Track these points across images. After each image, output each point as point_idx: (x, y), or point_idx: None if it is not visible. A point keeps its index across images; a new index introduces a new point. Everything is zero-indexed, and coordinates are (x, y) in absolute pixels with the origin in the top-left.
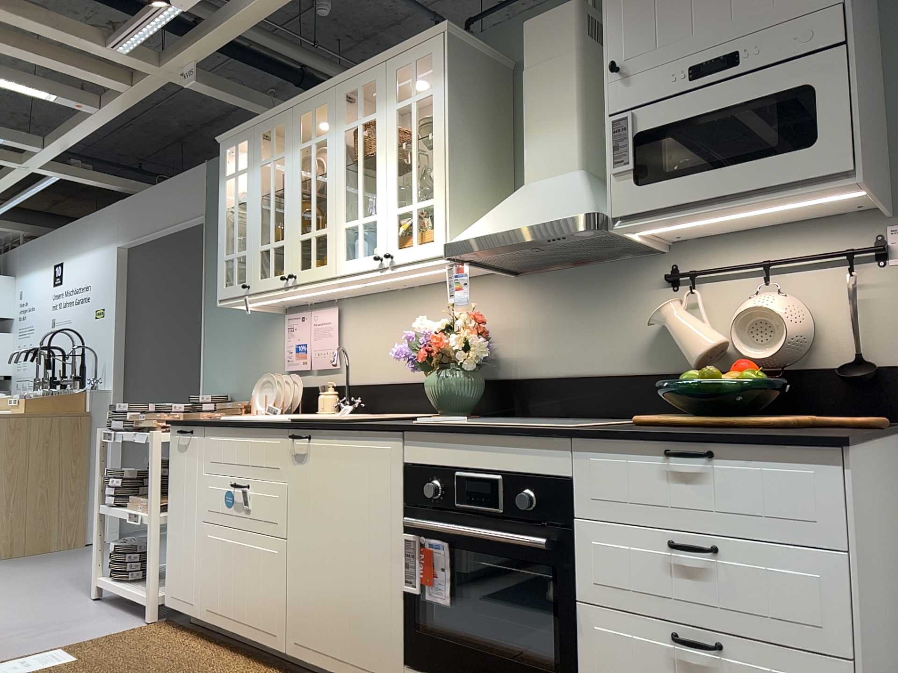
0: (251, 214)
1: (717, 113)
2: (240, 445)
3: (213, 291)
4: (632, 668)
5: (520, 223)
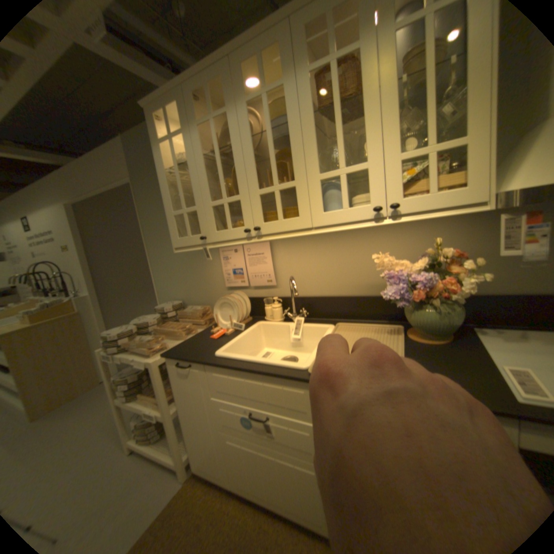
0: (191, 173)
1: None
2: (251, 384)
3: (150, 232)
4: None
5: None
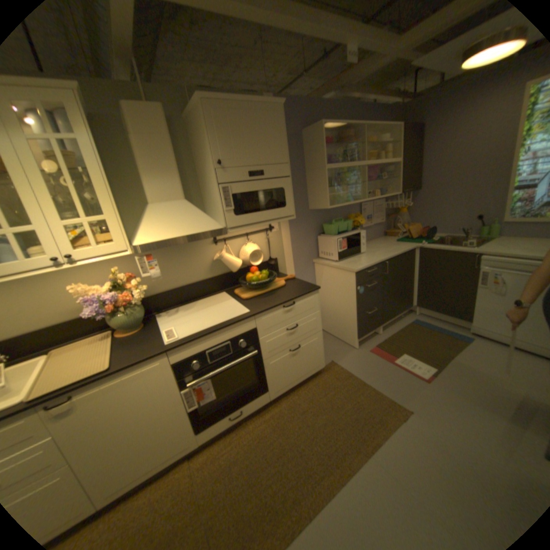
0: None
1: (259, 191)
2: None
3: None
4: (280, 365)
5: (185, 232)
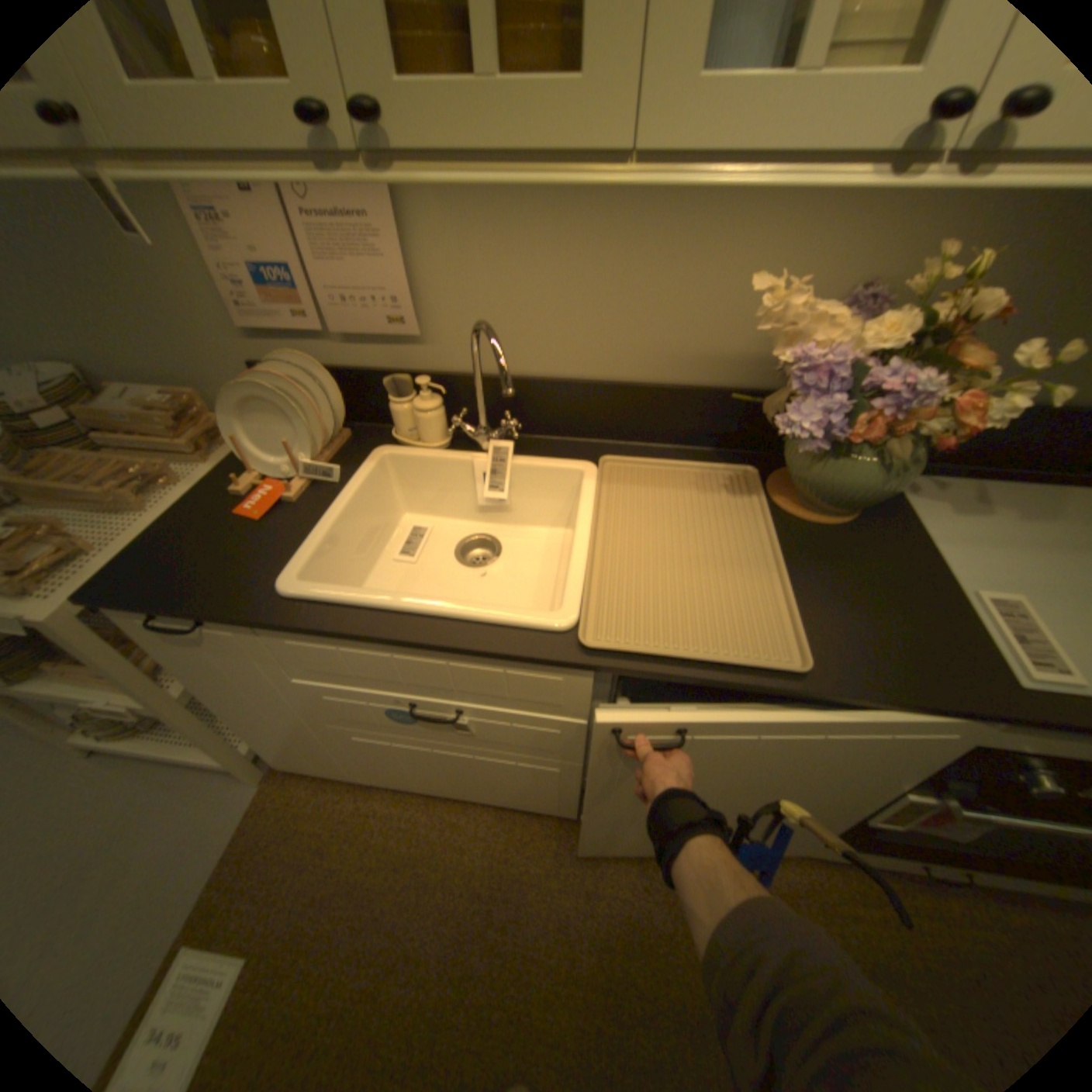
0: None
1: None
2: (411, 665)
3: None
4: None
5: None
